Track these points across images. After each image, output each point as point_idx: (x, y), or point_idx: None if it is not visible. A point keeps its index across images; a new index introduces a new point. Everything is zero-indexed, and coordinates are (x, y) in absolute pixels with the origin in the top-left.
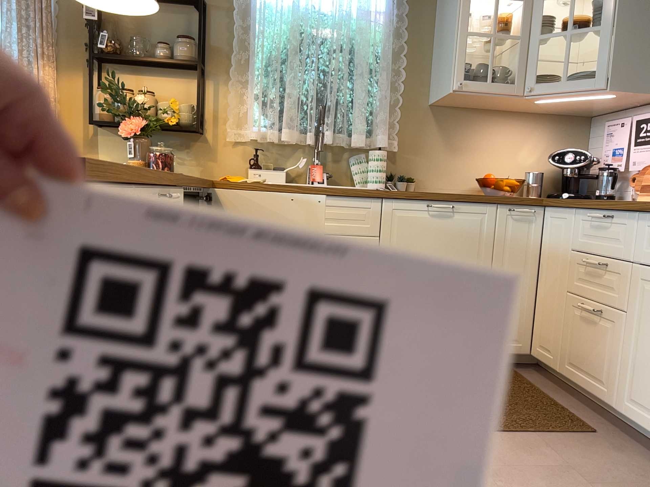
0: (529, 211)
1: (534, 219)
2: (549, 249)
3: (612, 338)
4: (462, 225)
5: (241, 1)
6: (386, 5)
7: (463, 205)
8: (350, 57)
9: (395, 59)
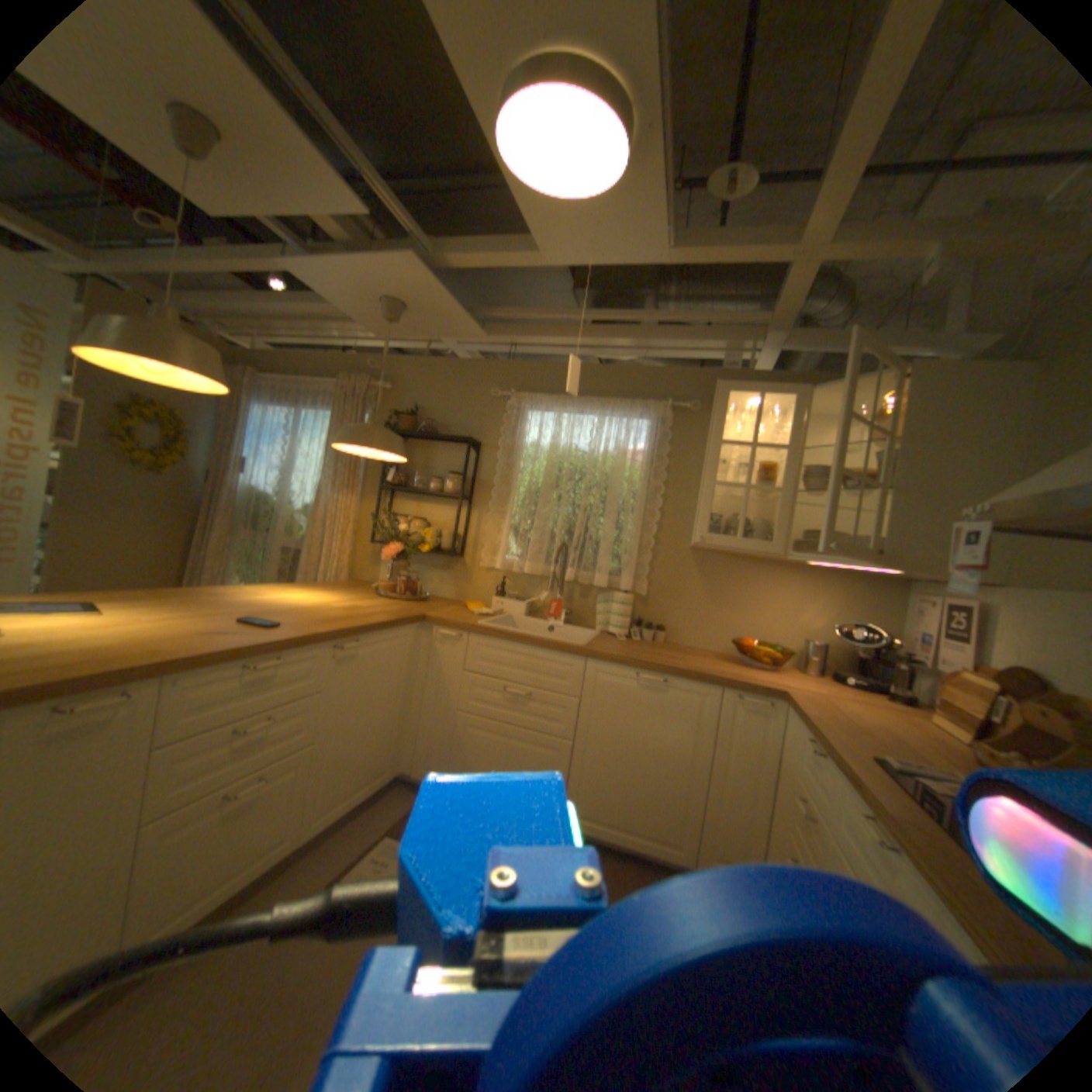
0: (763, 705)
1: (772, 715)
2: (786, 762)
3: None
4: (676, 705)
5: (507, 442)
6: (645, 446)
7: (679, 682)
8: (605, 496)
9: (653, 500)
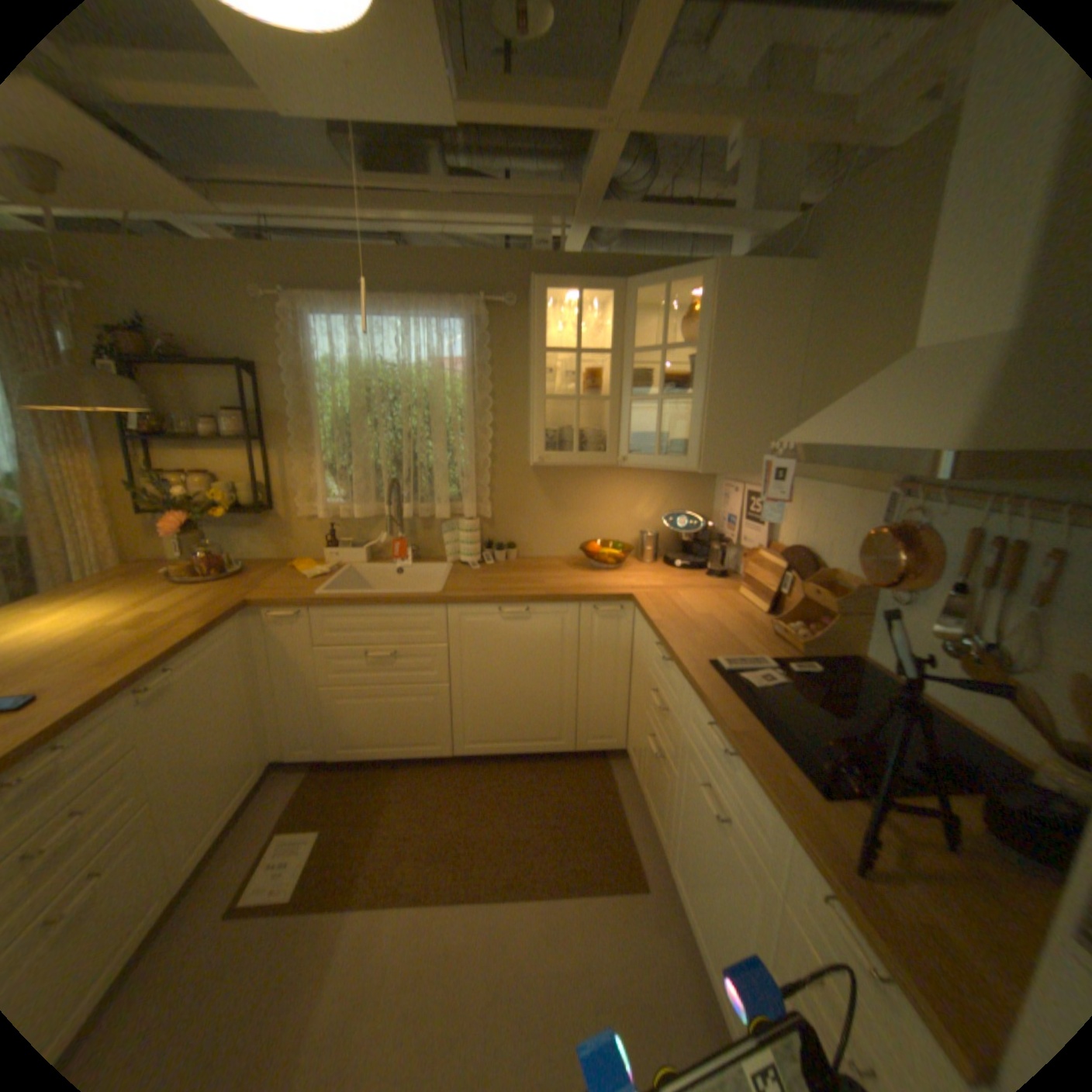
0: (615, 610)
1: (623, 616)
2: (638, 653)
3: (670, 794)
4: (540, 628)
5: (291, 359)
6: (464, 353)
7: (540, 607)
8: (429, 416)
9: (482, 414)
